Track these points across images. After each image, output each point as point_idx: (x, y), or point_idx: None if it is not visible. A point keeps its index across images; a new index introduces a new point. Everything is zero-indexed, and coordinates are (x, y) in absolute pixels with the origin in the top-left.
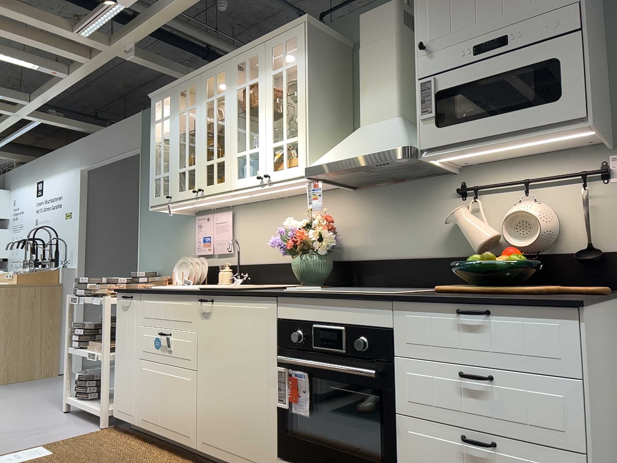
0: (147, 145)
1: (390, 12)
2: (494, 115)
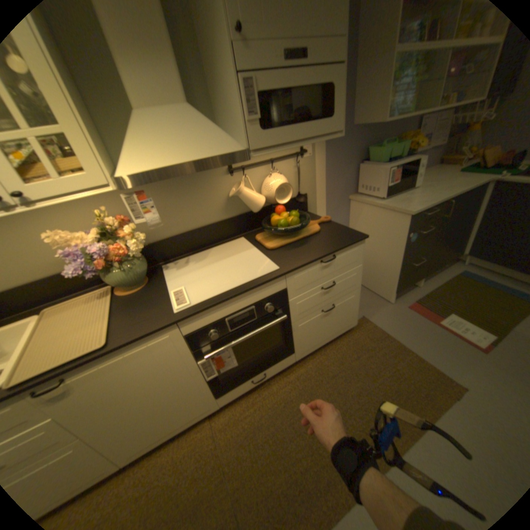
0: None
1: None
2: (300, 124)
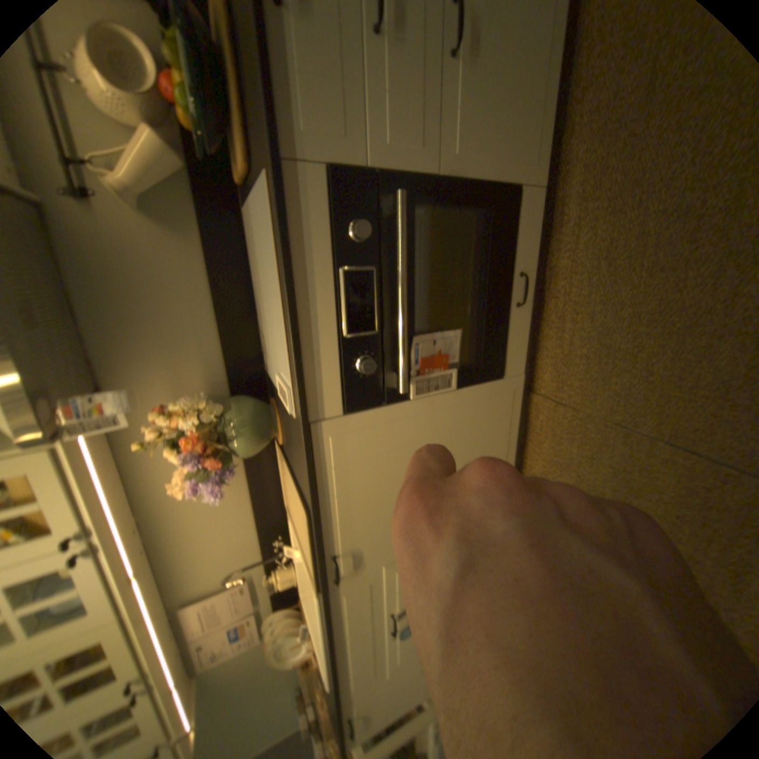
0: None
1: None
2: None
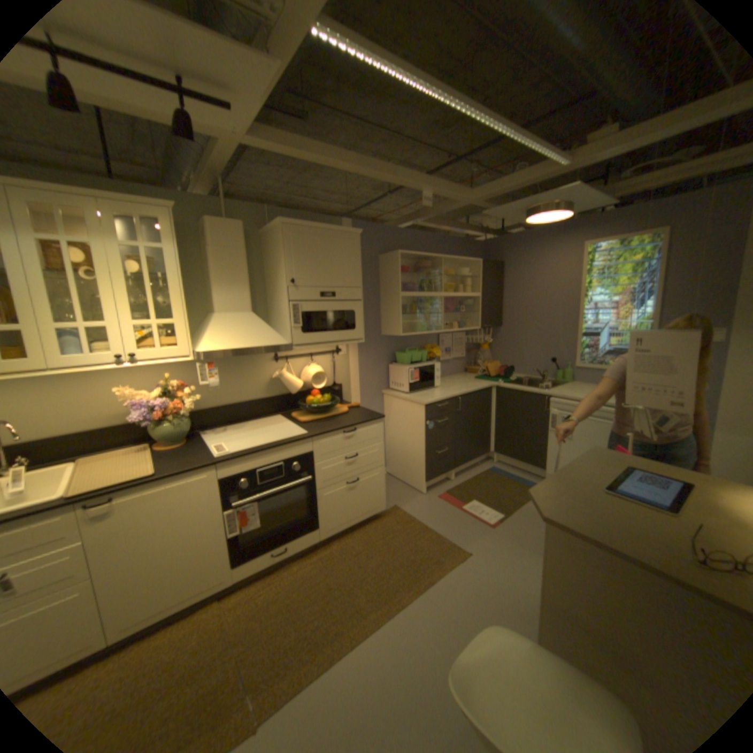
0: None
1: (240, 229)
2: (331, 332)
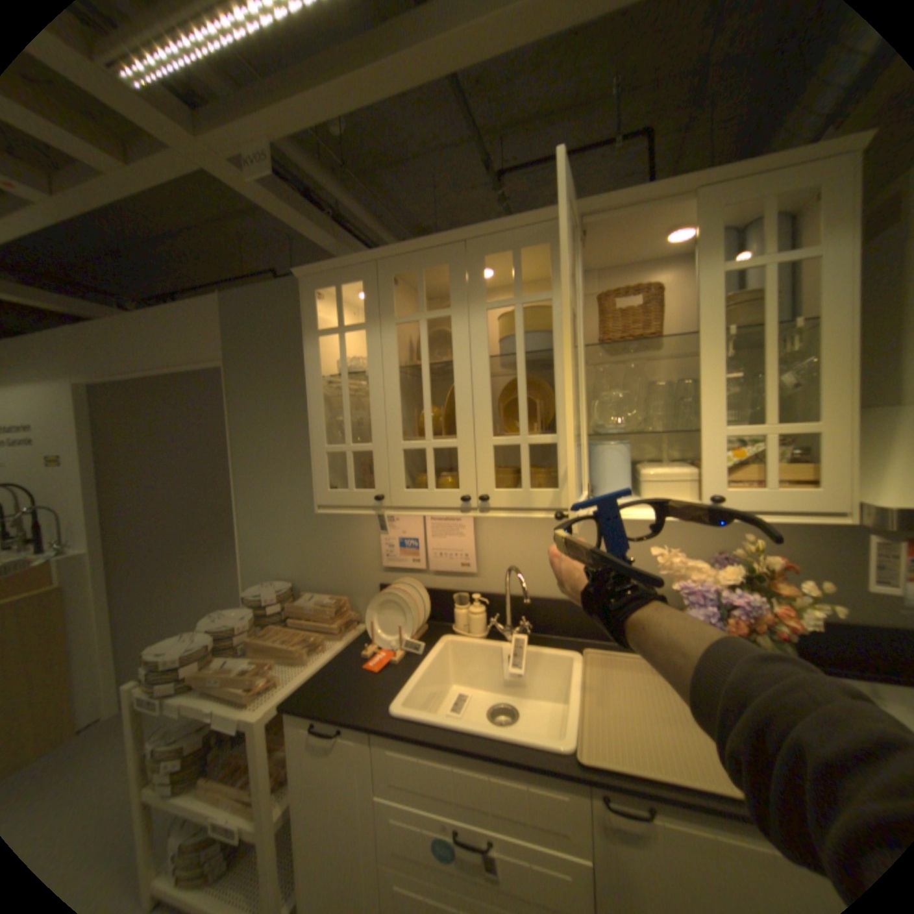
0: (238, 357)
1: None
2: None
